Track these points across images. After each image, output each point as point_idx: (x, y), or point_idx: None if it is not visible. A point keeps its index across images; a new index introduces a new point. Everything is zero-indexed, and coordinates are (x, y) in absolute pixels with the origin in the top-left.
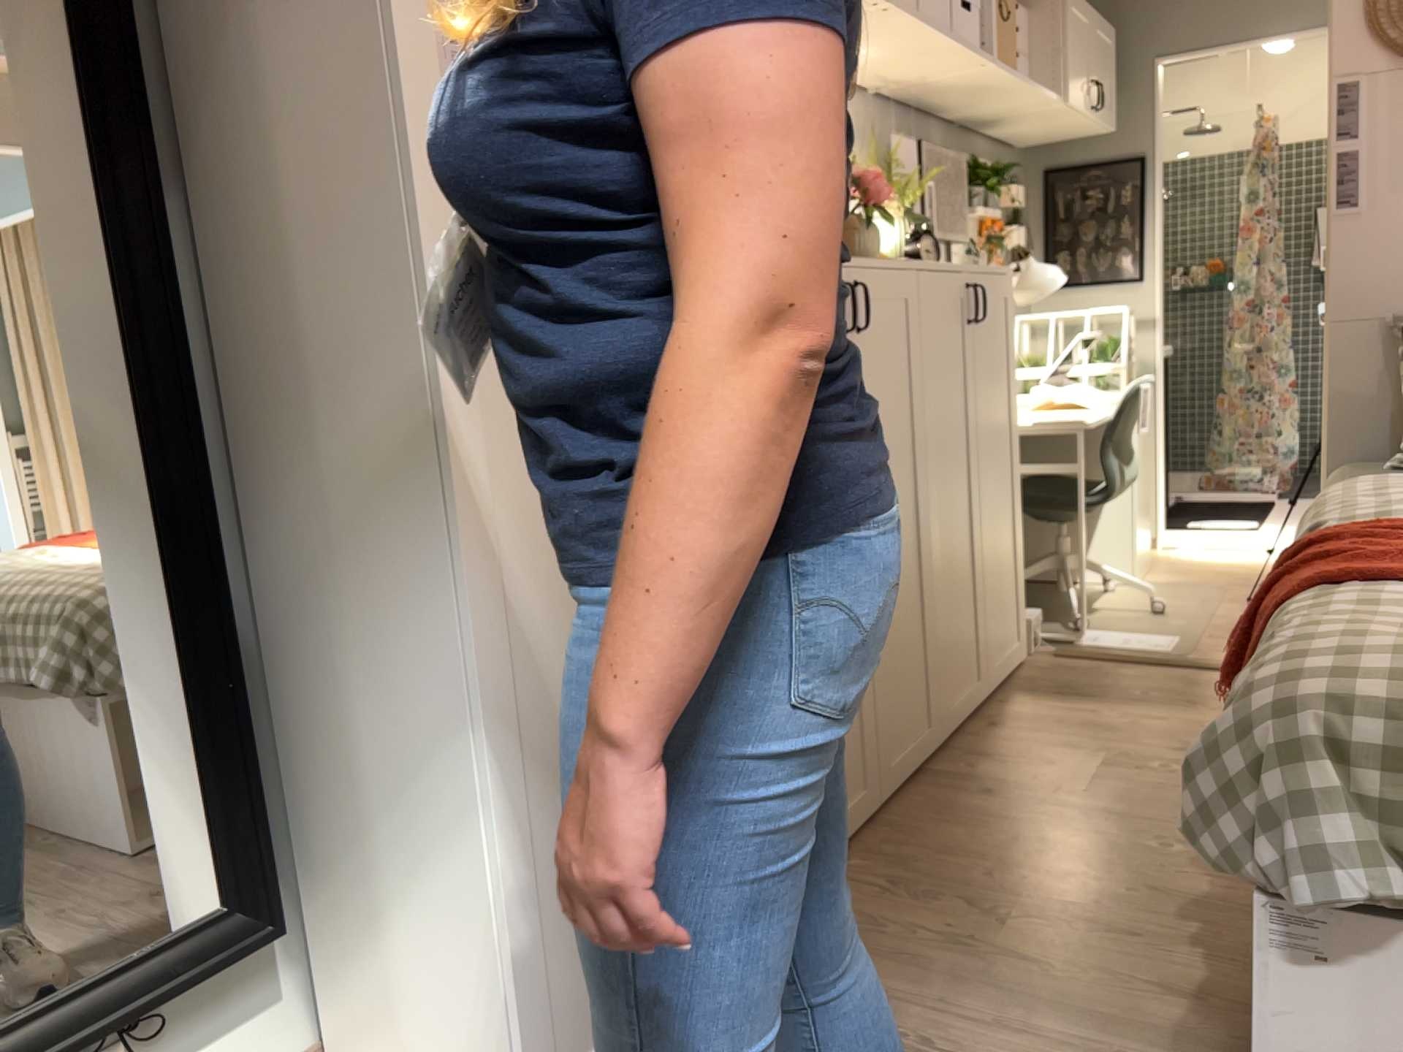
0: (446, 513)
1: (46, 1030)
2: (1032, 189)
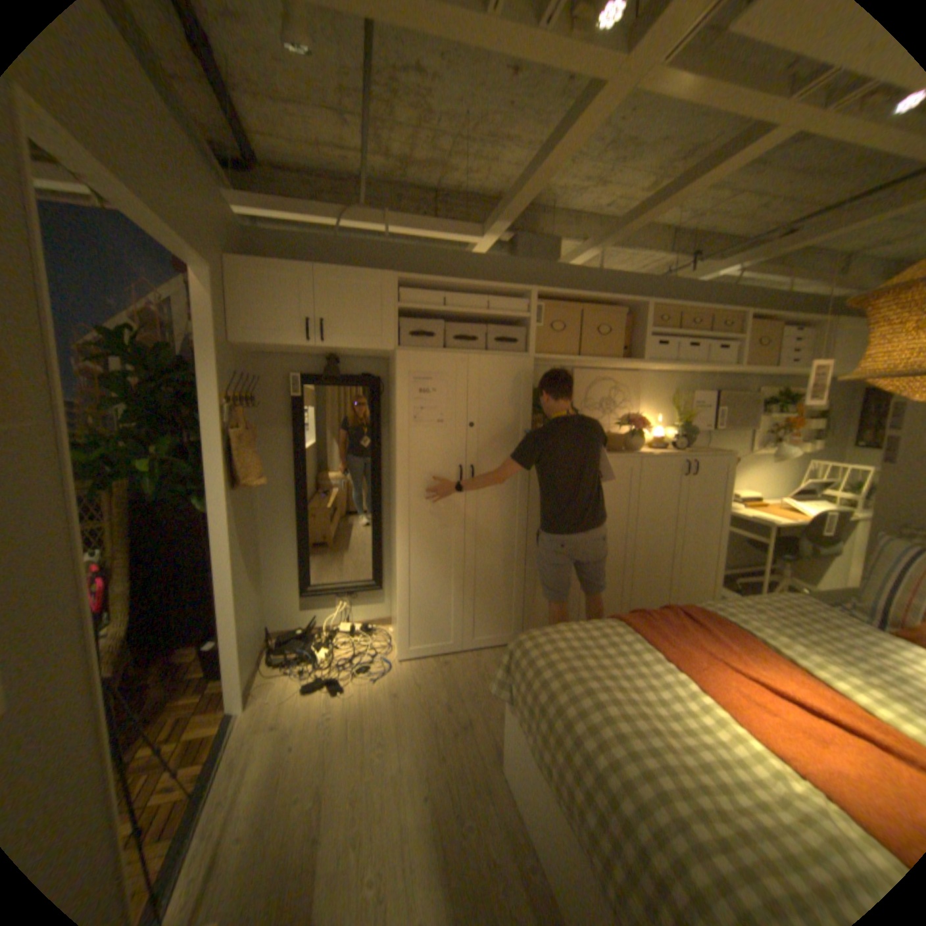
0: (398, 517)
1: (337, 587)
2: (857, 397)
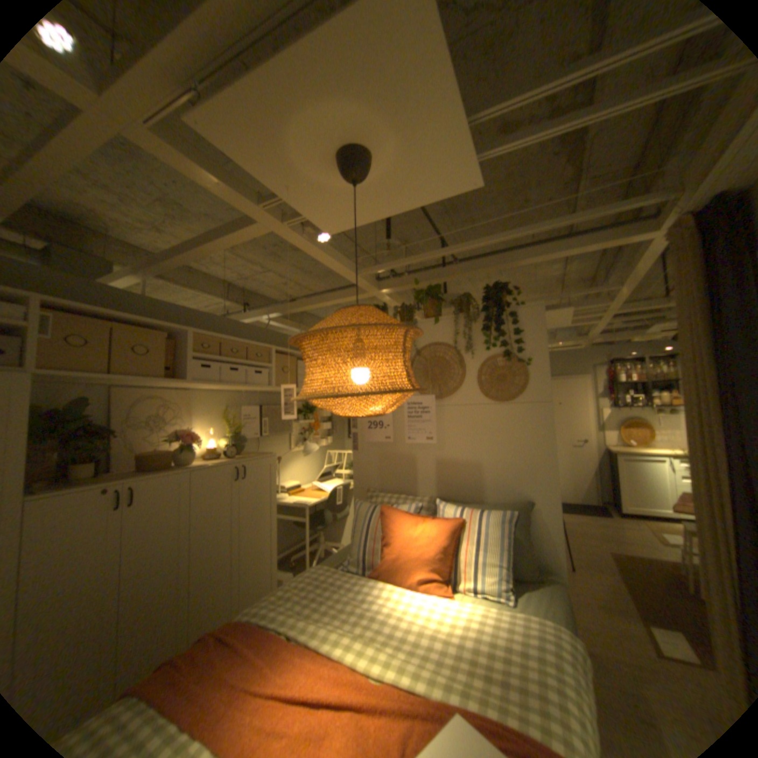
0: None
1: None
2: None
